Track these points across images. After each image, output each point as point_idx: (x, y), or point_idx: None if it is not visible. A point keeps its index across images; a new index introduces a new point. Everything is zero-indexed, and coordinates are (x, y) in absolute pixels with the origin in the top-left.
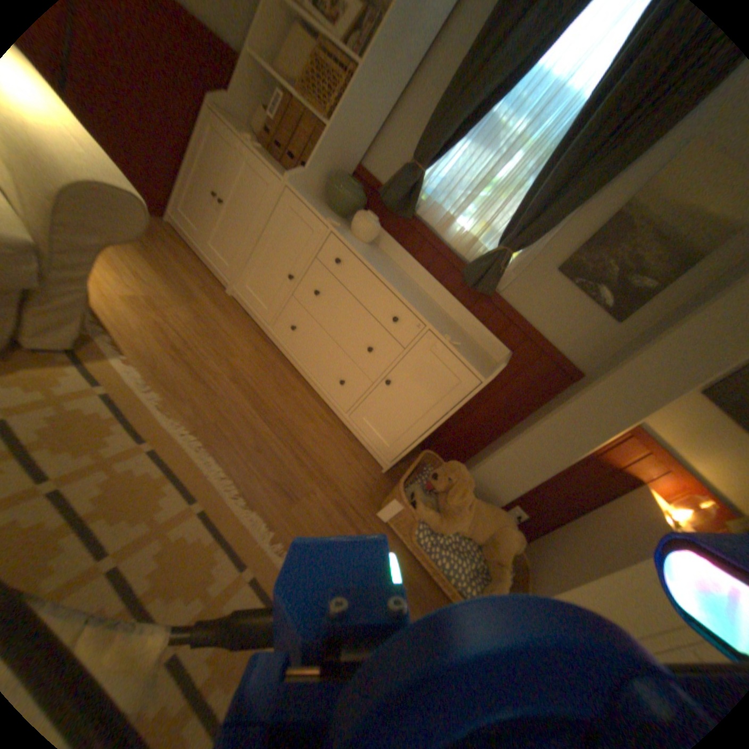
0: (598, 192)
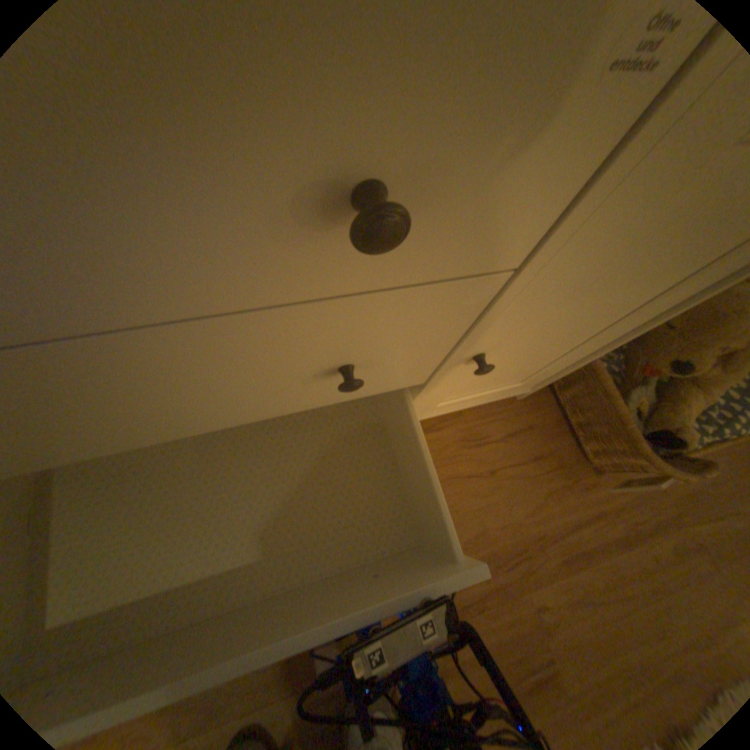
0: None
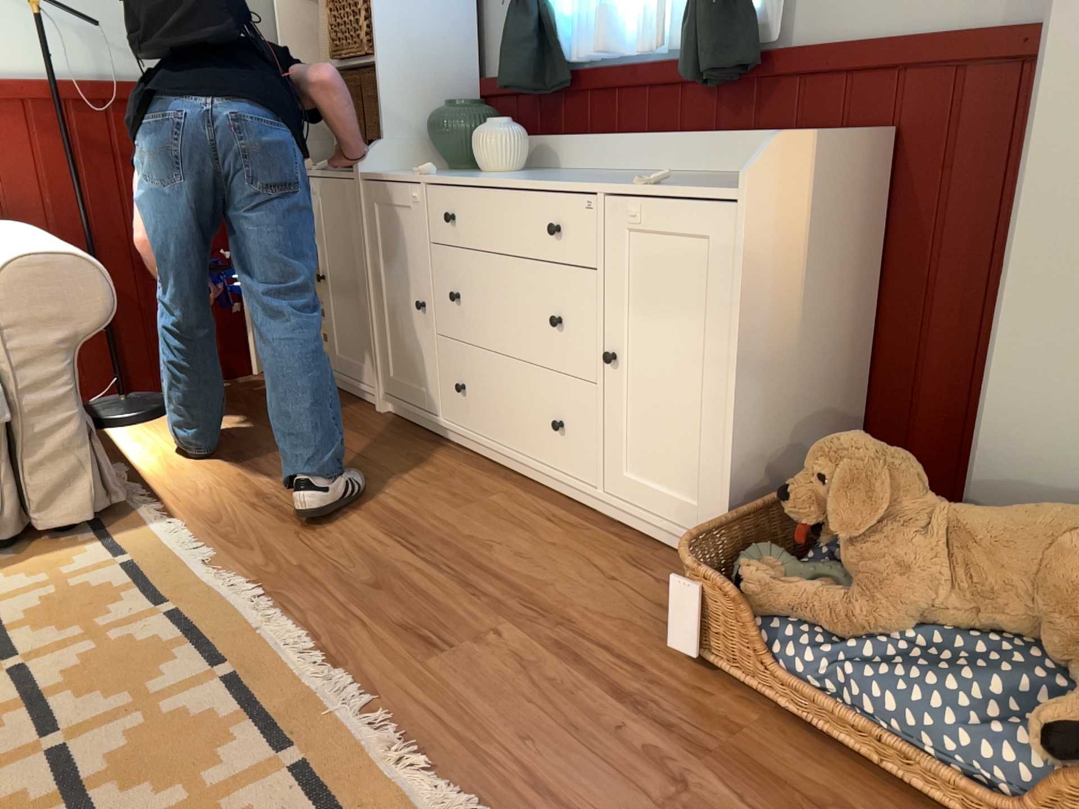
0: None
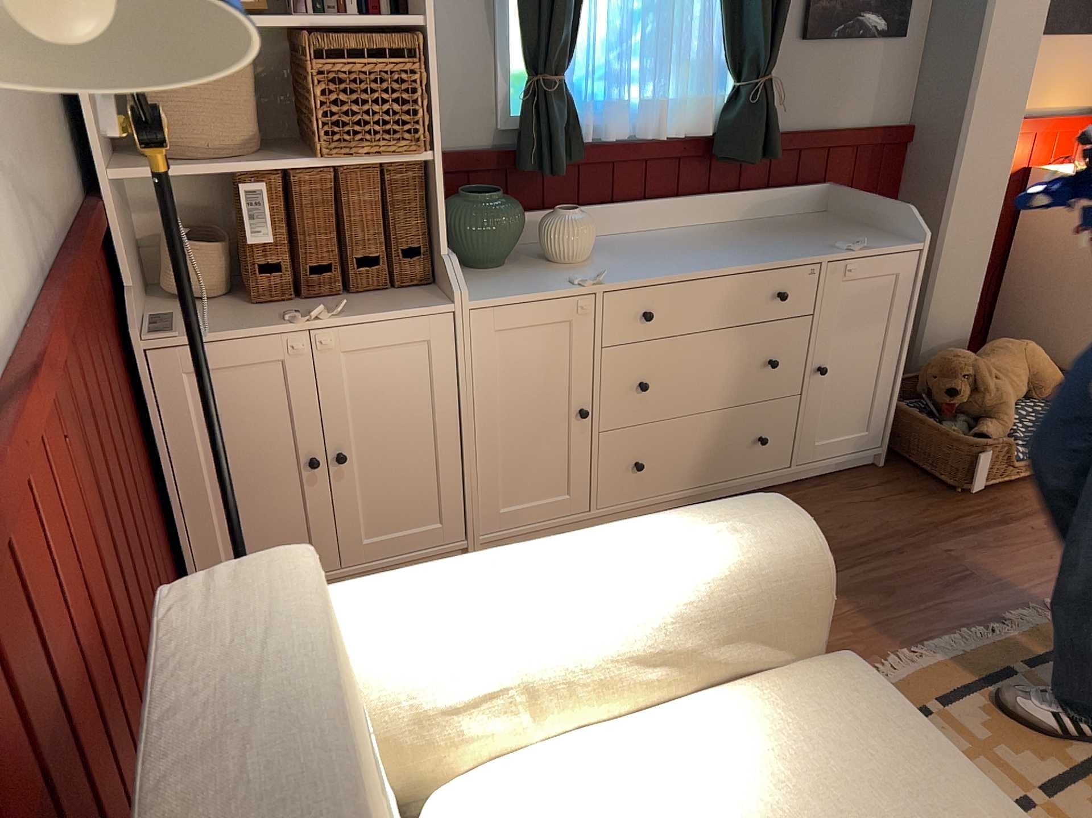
0: None
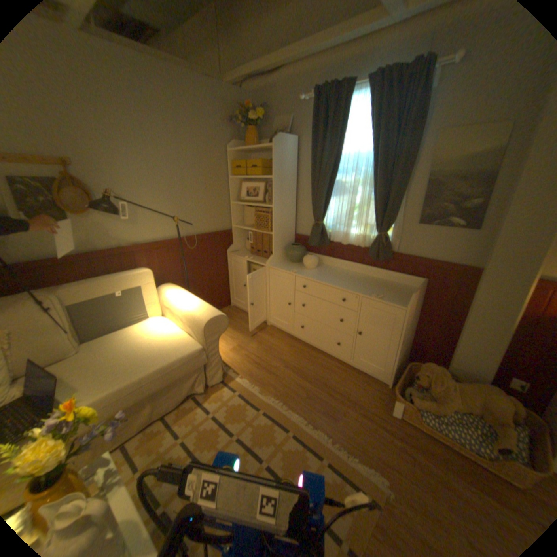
0: (408, 181)
